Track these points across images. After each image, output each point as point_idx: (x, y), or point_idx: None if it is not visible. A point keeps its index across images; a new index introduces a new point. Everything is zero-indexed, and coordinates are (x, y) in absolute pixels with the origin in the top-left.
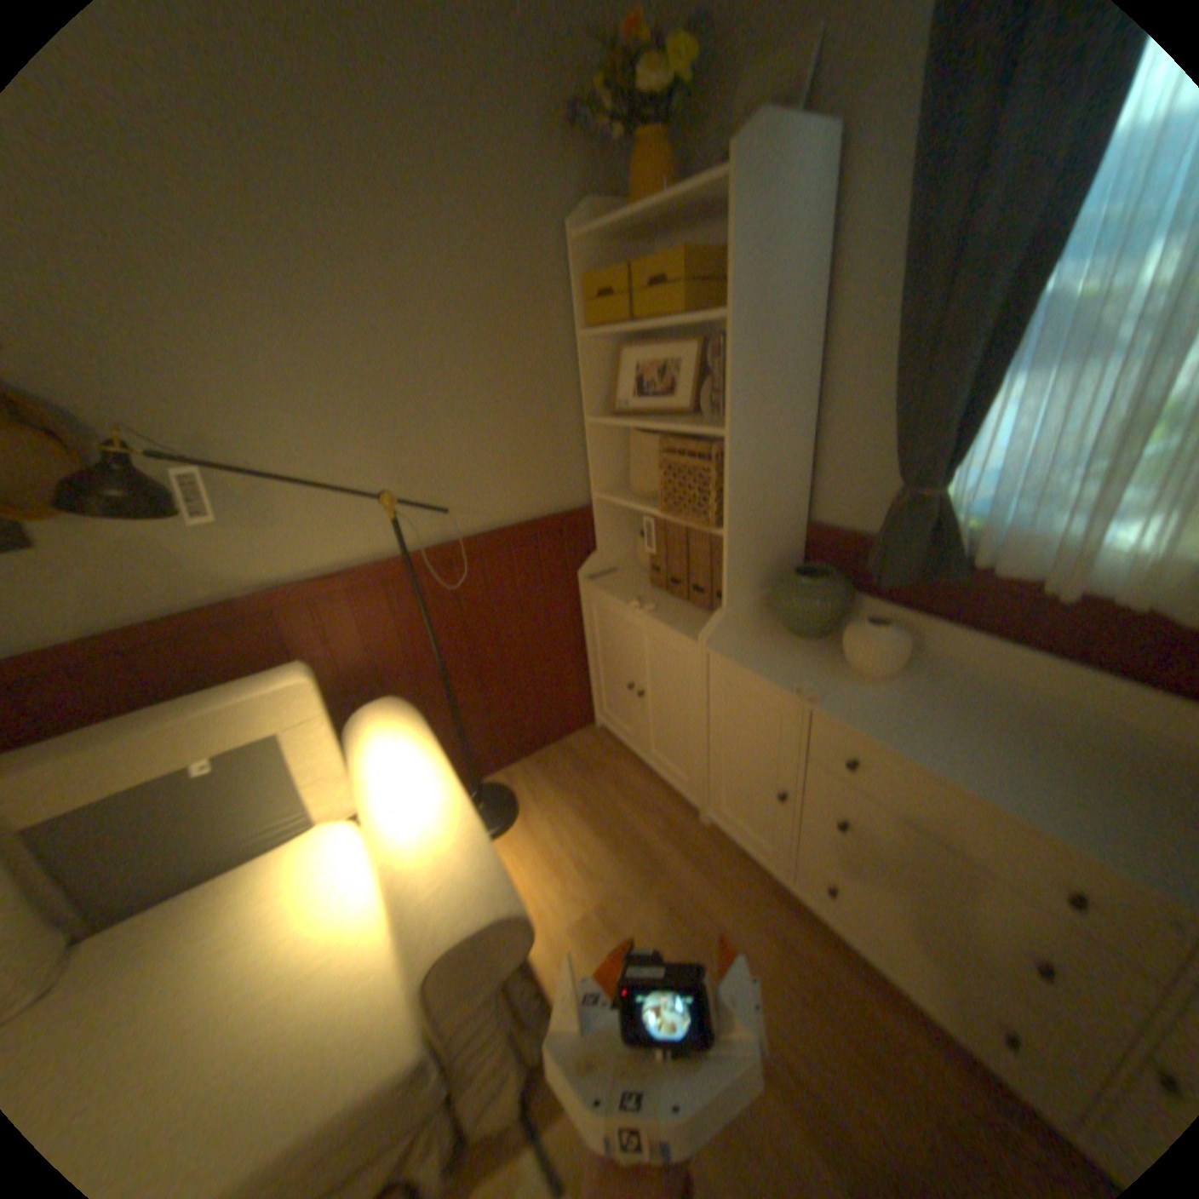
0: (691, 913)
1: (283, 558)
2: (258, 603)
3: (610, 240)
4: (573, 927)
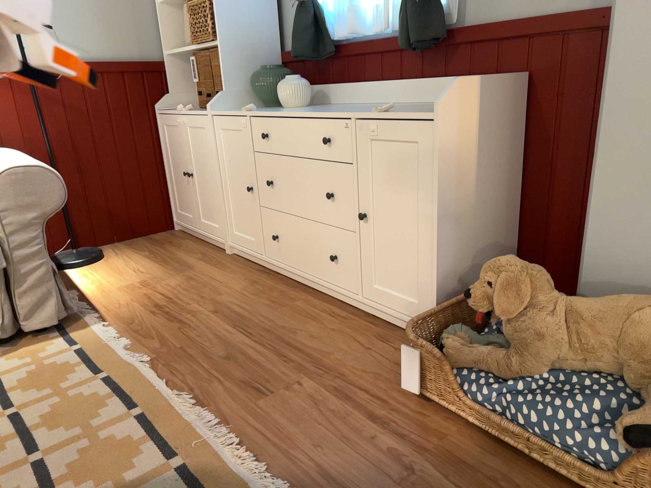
0: (200, 278)
1: None
2: None
3: None
4: (122, 287)
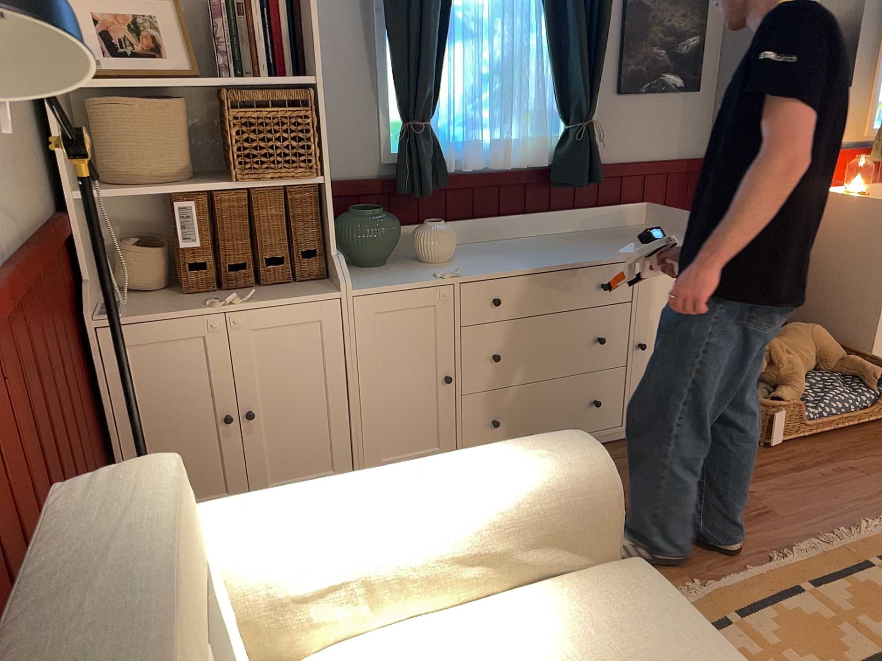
0: None
1: None
2: None
3: None
4: None
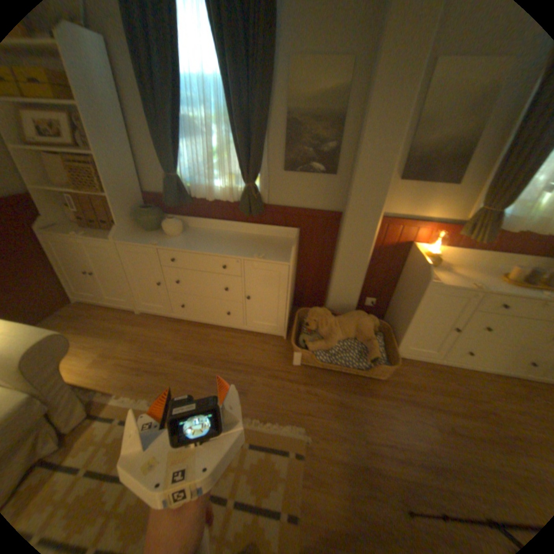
0: (140, 338)
1: None
2: None
3: None
4: (89, 365)
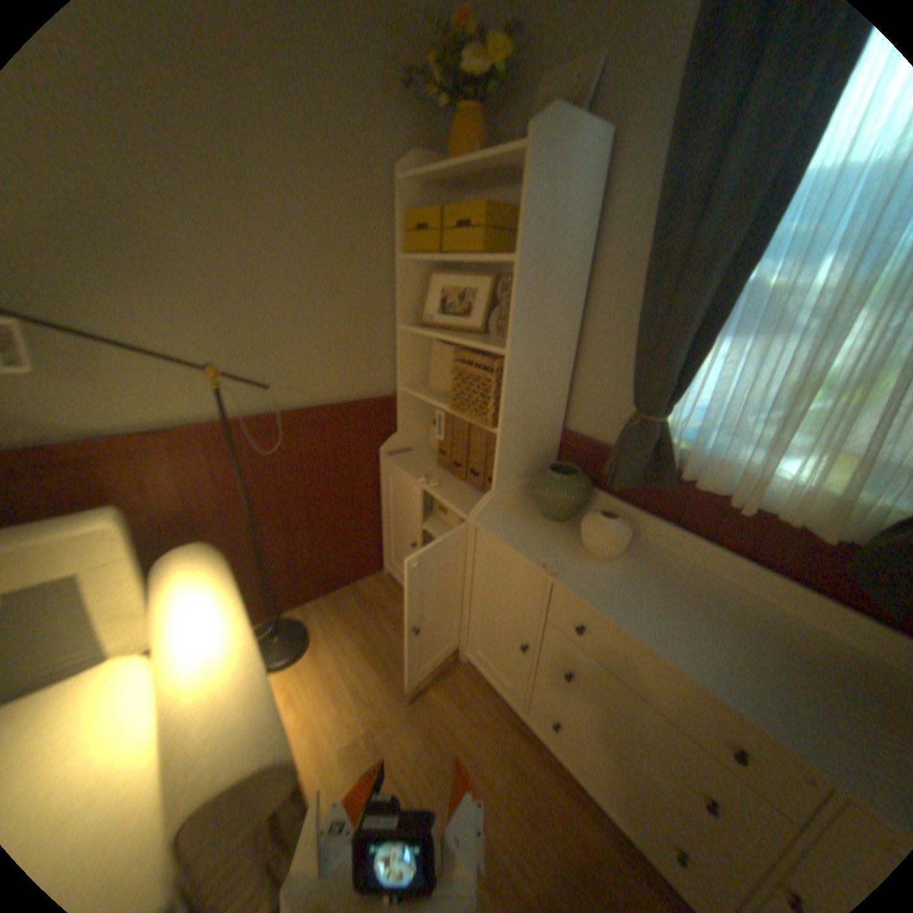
0: (444, 740)
1: (106, 413)
2: (74, 452)
3: (430, 187)
4: (343, 751)
